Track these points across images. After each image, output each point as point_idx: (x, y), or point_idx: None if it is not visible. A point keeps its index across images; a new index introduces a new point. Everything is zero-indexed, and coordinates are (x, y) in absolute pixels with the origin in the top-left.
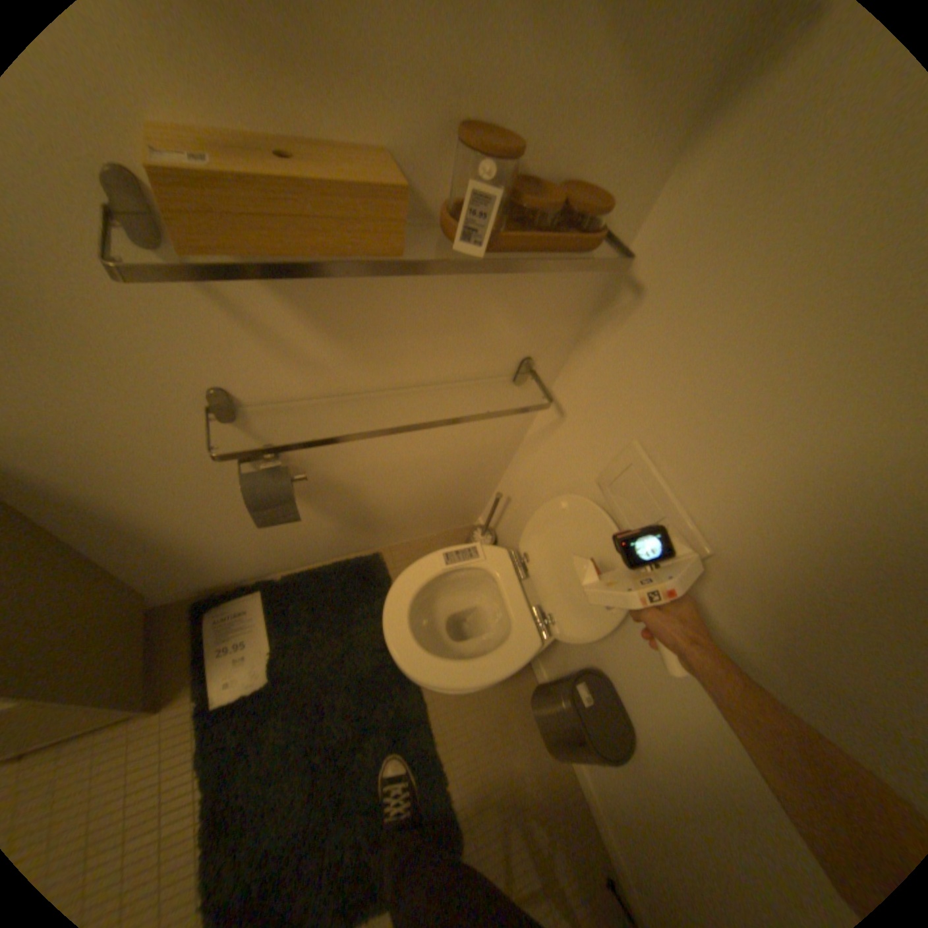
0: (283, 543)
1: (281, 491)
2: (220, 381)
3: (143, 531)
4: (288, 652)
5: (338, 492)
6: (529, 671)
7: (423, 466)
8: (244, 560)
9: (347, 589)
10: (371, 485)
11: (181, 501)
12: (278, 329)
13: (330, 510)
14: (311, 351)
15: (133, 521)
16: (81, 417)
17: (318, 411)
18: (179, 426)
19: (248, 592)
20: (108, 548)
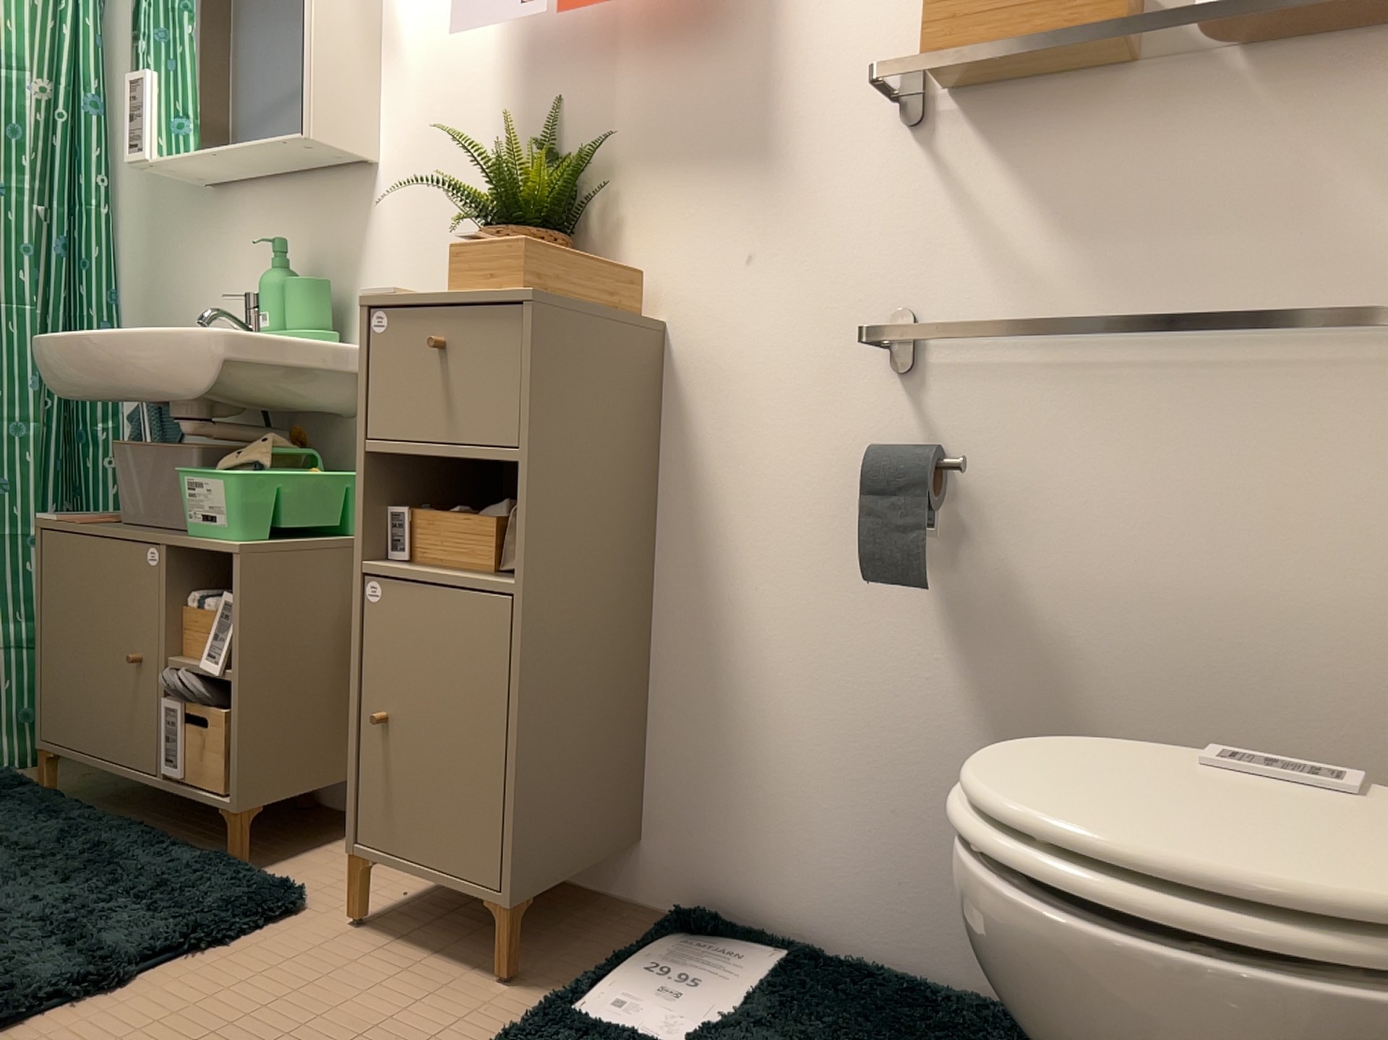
0: (885, 810)
1: (915, 463)
2: (912, 303)
3: (724, 611)
4: (757, 1033)
5: (1025, 650)
6: None
7: (1237, 635)
8: (806, 827)
9: (966, 1034)
10: (1101, 660)
11: (791, 551)
12: (996, 224)
13: (999, 722)
14: (1029, 261)
15: (725, 578)
16: (772, 344)
17: (1021, 385)
18: (847, 379)
19: (771, 943)
20: (674, 636)
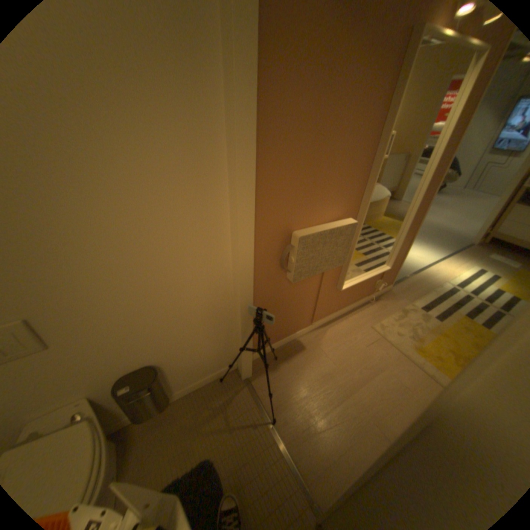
0: None
1: None
2: None
3: None
4: None
5: None
6: (127, 428)
7: None
8: None
9: None
10: None
11: None
12: None
13: None
14: None
15: None
16: None
17: None
18: None
19: None
20: None
